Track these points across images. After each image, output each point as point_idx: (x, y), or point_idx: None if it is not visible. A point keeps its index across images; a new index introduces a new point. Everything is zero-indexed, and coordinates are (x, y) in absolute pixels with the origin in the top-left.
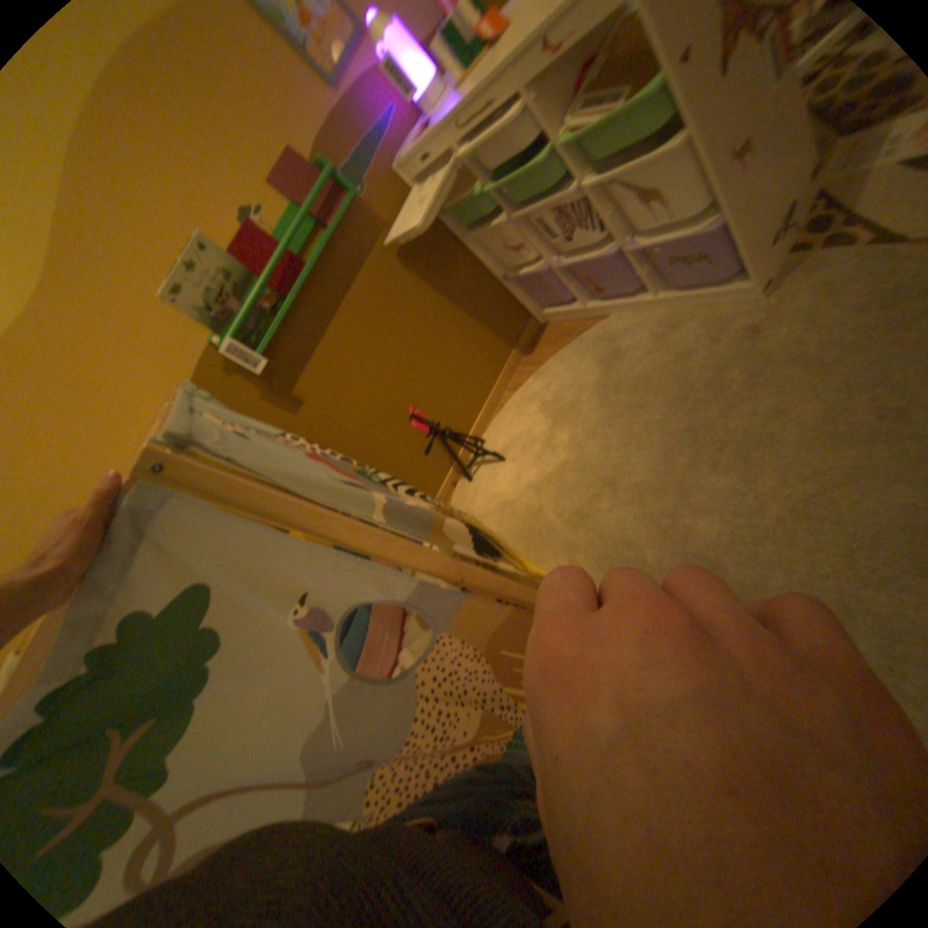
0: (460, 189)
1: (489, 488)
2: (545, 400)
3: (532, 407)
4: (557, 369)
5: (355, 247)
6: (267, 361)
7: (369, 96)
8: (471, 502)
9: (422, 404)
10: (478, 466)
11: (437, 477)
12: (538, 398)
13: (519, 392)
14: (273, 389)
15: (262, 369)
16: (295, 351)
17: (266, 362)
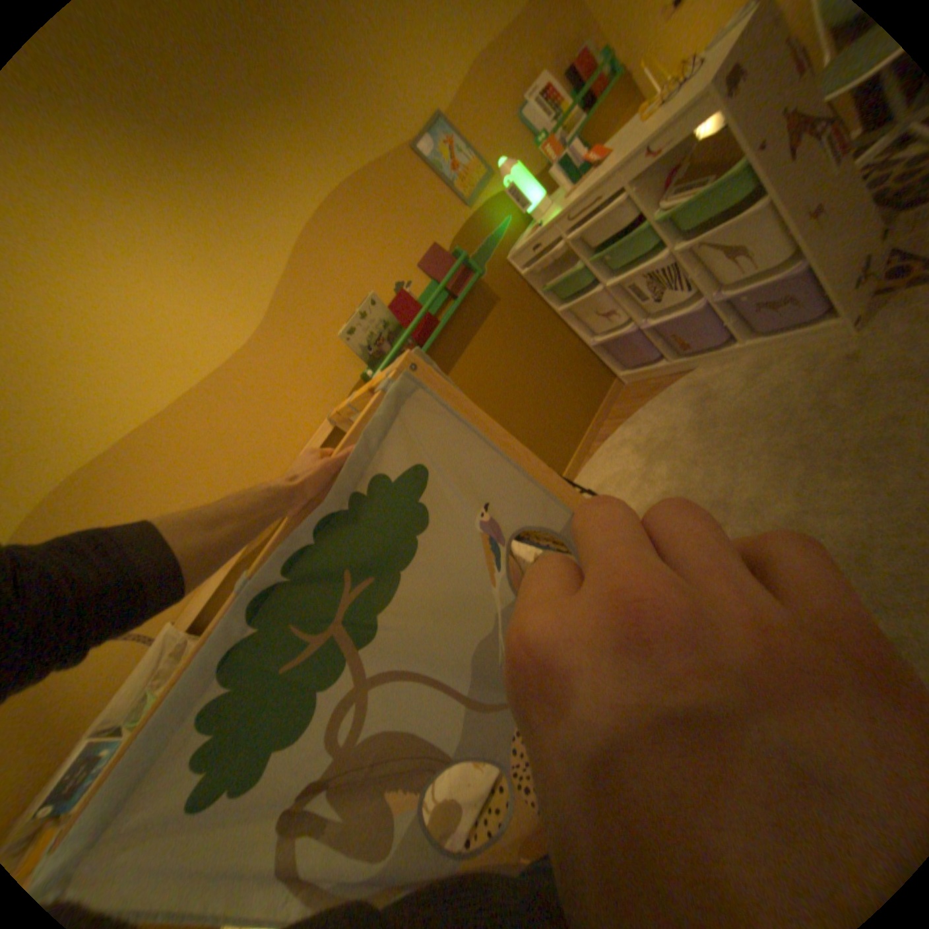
0: (561, 272)
1: None
2: (638, 443)
3: (624, 451)
4: (647, 417)
5: (475, 314)
6: None
7: (493, 212)
8: None
9: None
10: None
11: None
12: (630, 442)
13: (609, 440)
14: None
15: None
16: None
17: None
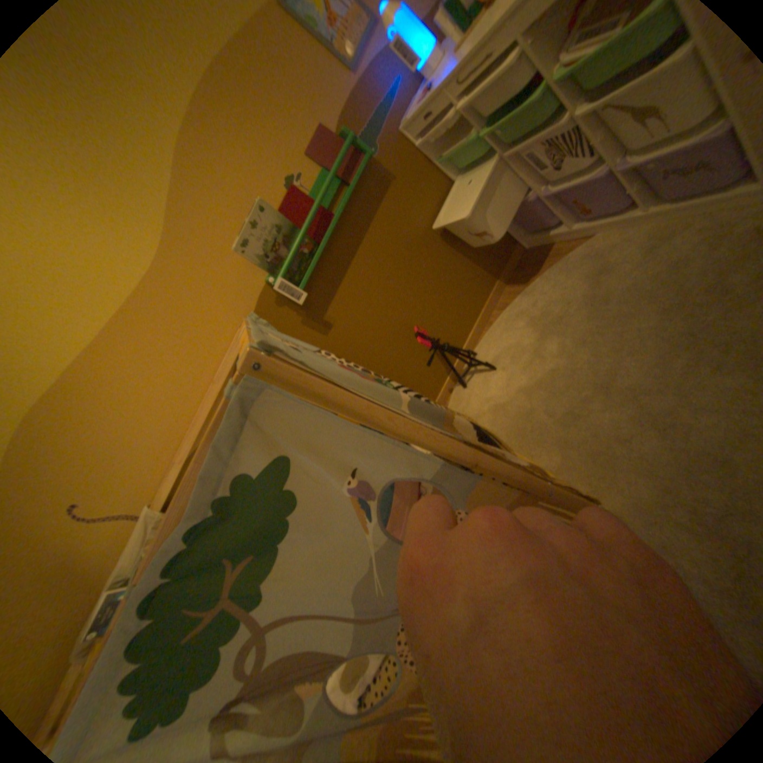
0: (456, 140)
1: (482, 393)
2: (533, 316)
3: (520, 323)
4: (543, 288)
5: (370, 199)
6: (306, 295)
7: (380, 74)
8: (466, 406)
9: (423, 325)
10: (471, 375)
11: (436, 385)
12: (526, 314)
13: (507, 310)
14: (310, 317)
15: (303, 301)
16: (326, 286)
17: (306, 296)
